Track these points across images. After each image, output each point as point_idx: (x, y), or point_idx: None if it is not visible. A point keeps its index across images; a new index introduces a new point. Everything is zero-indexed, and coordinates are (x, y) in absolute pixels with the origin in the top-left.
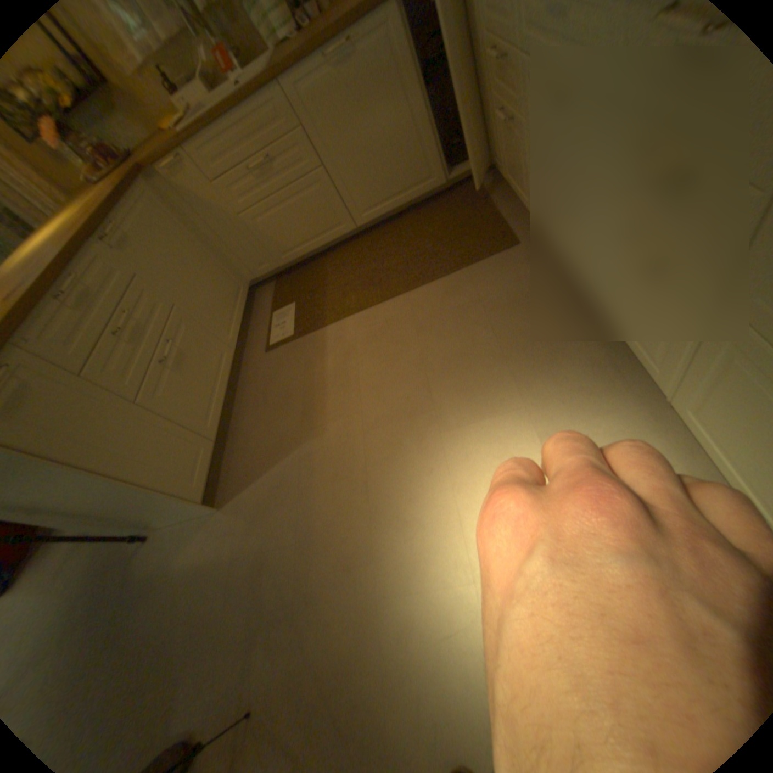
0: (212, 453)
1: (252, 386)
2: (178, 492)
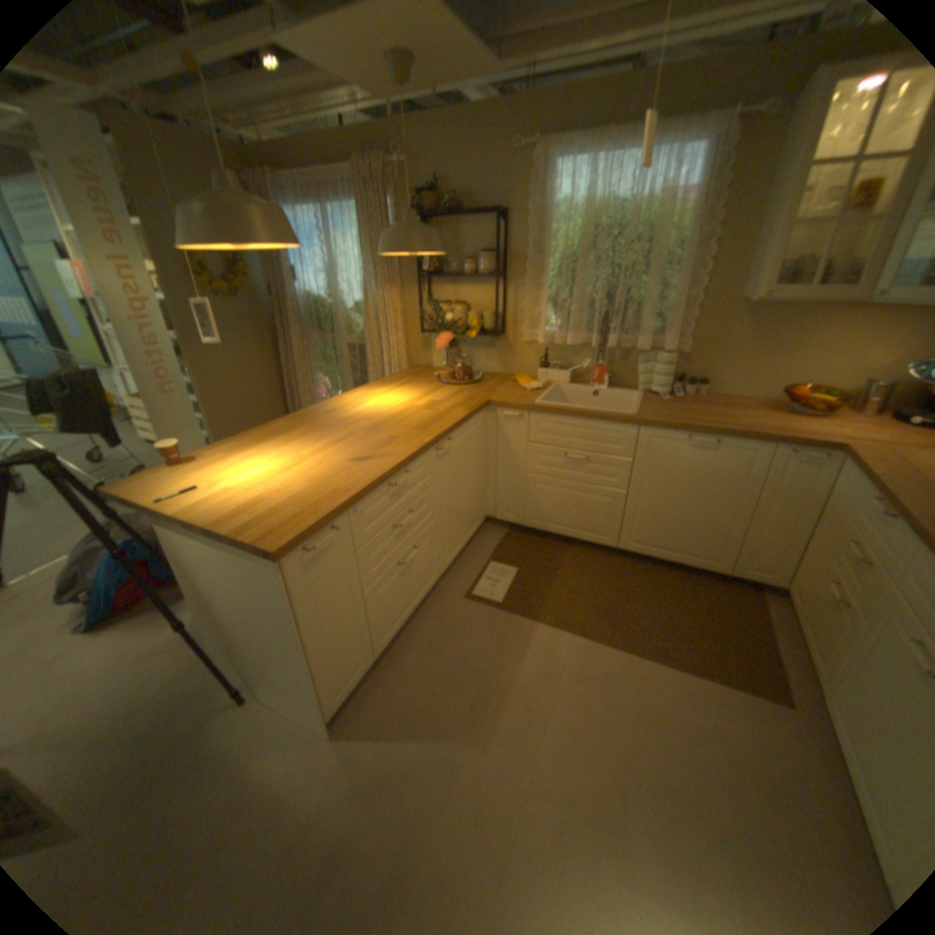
0: (364, 674)
1: (432, 625)
2: (323, 702)
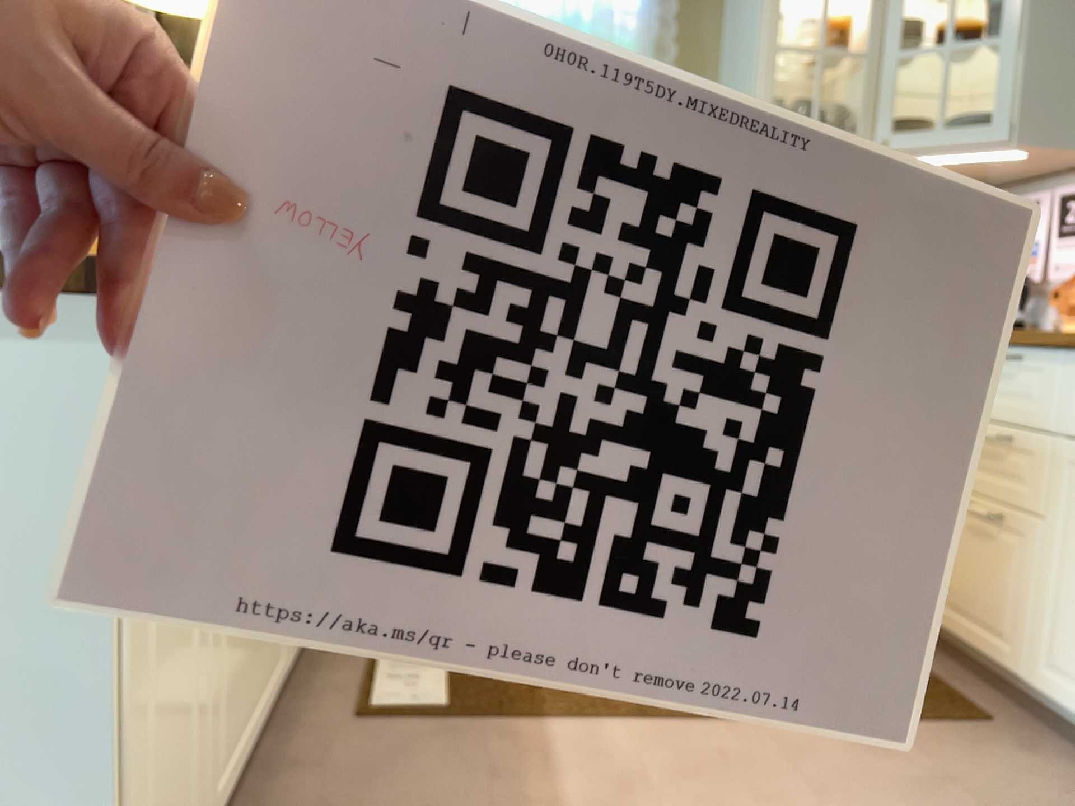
0: None
1: (296, 782)
2: None
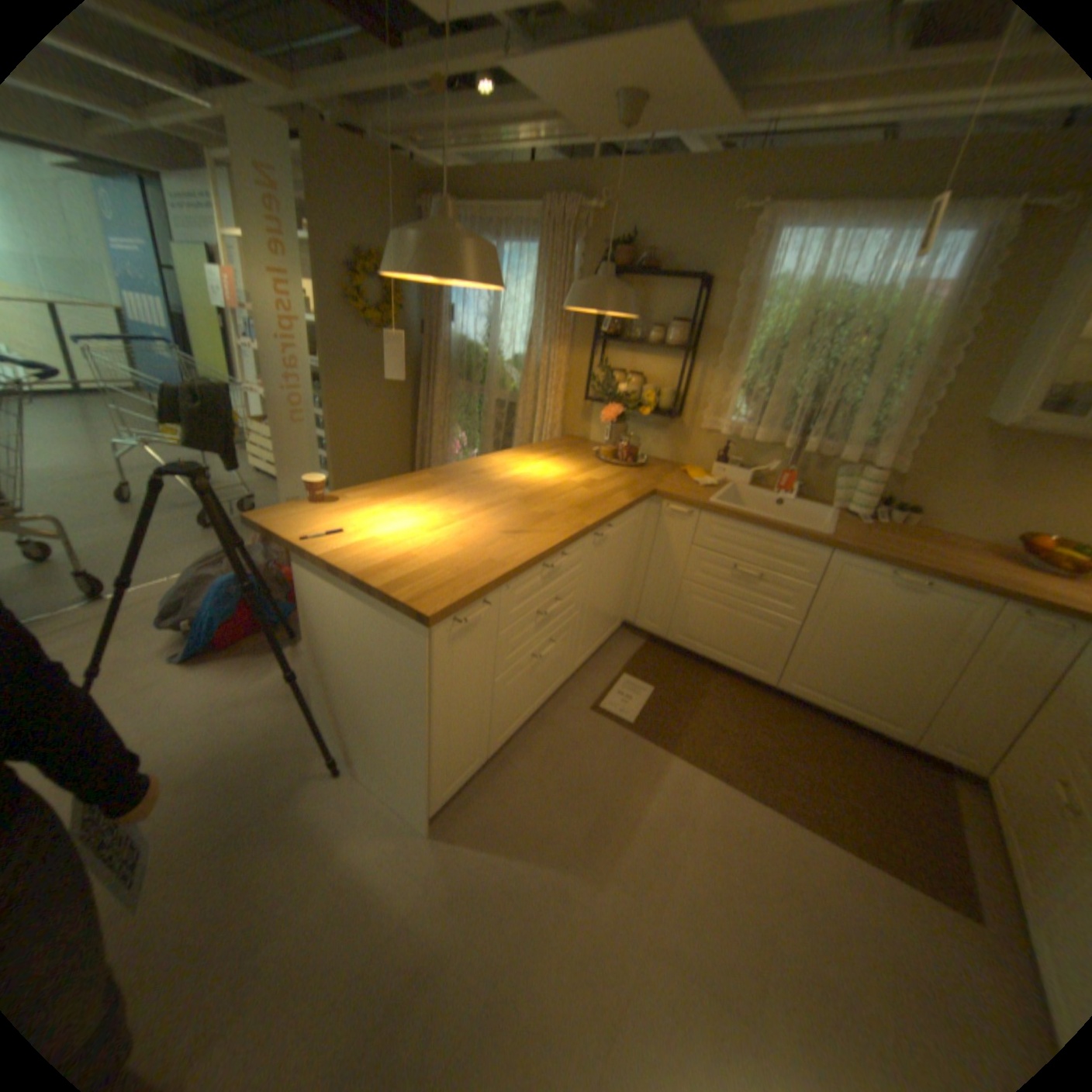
0: (475, 772)
1: (551, 732)
2: (432, 792)
